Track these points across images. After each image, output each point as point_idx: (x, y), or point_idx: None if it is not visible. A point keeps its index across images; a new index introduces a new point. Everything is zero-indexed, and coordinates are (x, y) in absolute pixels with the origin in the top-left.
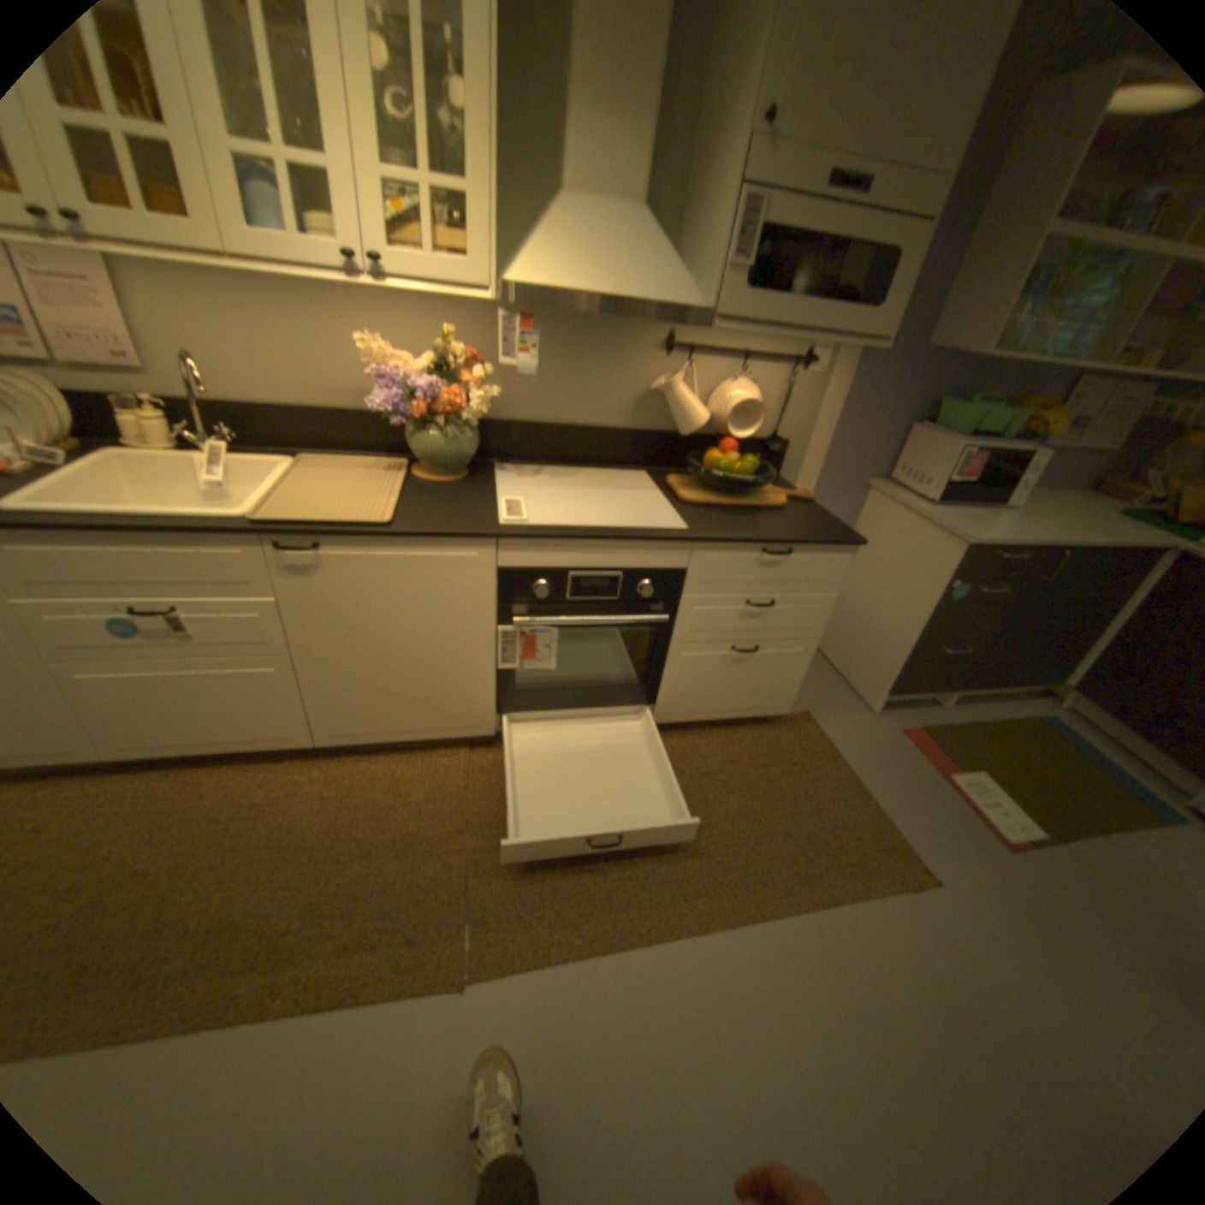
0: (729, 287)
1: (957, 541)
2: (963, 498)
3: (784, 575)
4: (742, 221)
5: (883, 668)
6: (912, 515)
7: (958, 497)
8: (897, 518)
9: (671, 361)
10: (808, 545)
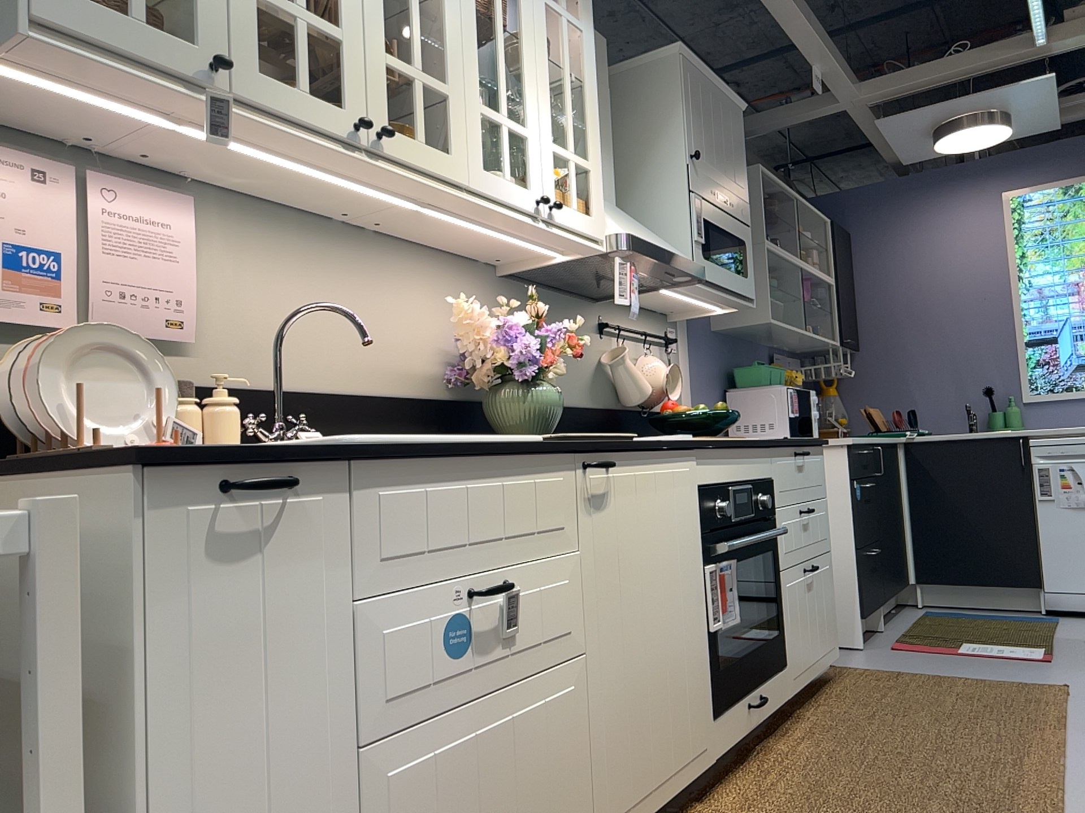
0: (698, 256)
1: (835, 450)
2: (798, 432)
3: (808, 479)
4: (696, 213)
5: (839, 598)
6: None
7: (797, 431)
8: None
9: (605, 341)
10: (812, 444)
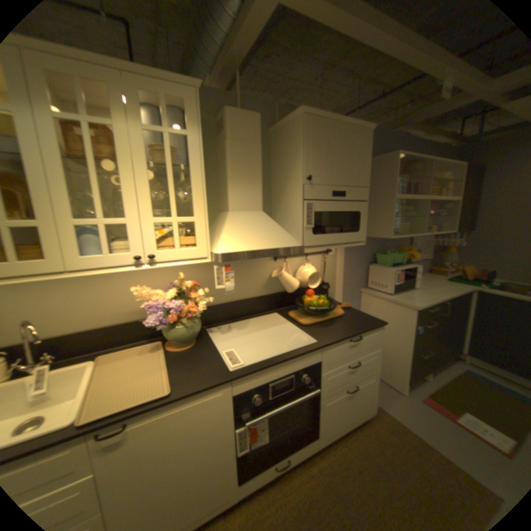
0: (305, 235)
1: (411, 309)
2: (400, 290)
3: (360, 348)
4: (306, 212)
5: (399, 372)
6: (385, 301)
7: (398, 290)
8: (378, 303)
9: (275, 263)
10: (366, 332)
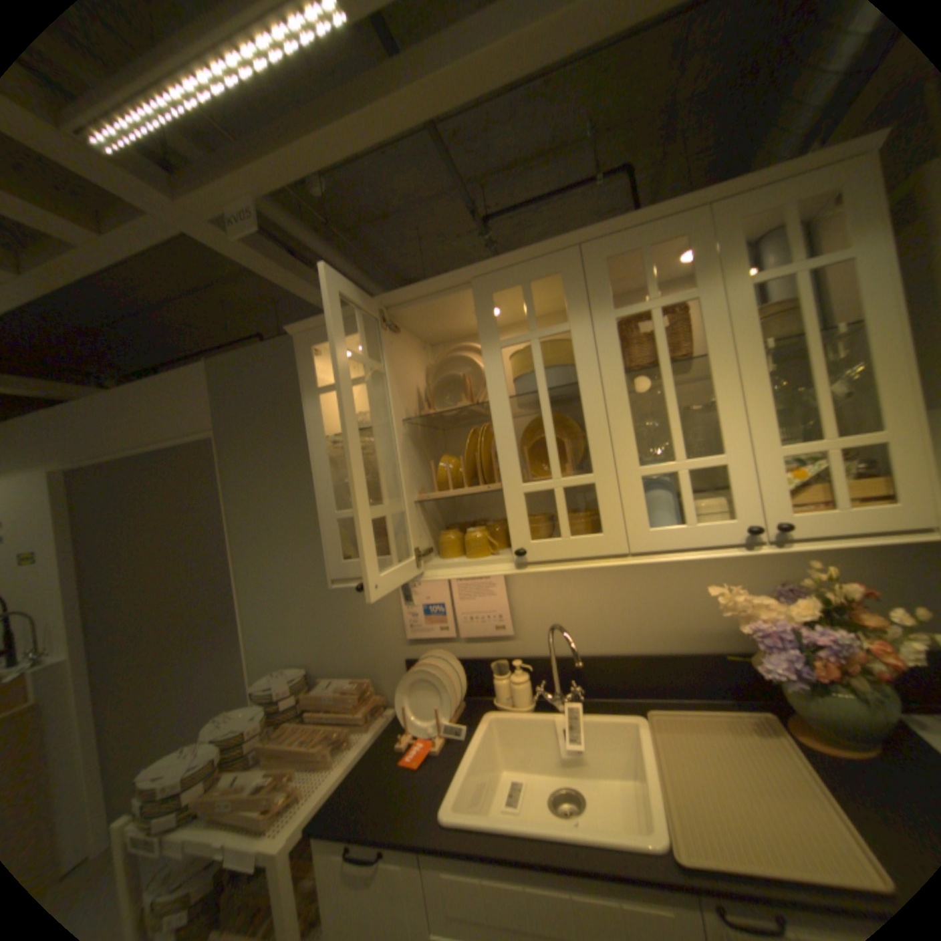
0: None
1: None
2: None
3: None
4: None
5: None
6: None
7: None
8: None
9: None
10: None
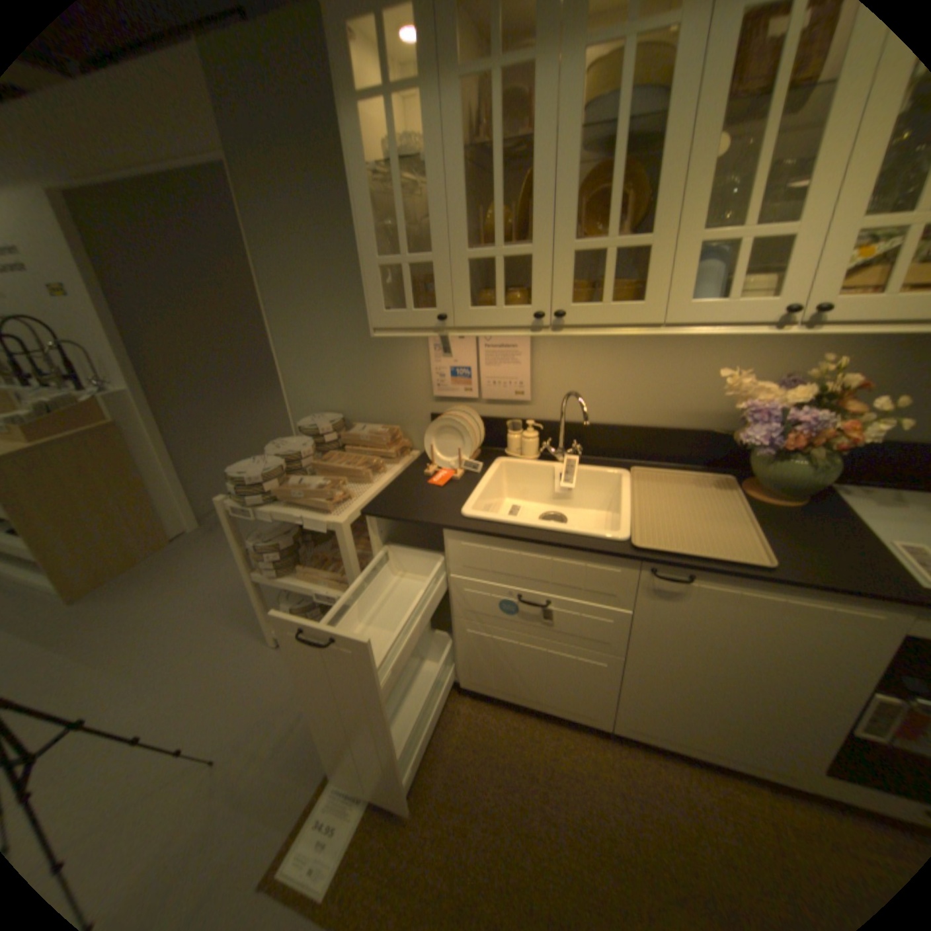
0: None
1: None
2: None
3: None
4: None
5: None
6: None
7: None
8: None
9: None
10: None
